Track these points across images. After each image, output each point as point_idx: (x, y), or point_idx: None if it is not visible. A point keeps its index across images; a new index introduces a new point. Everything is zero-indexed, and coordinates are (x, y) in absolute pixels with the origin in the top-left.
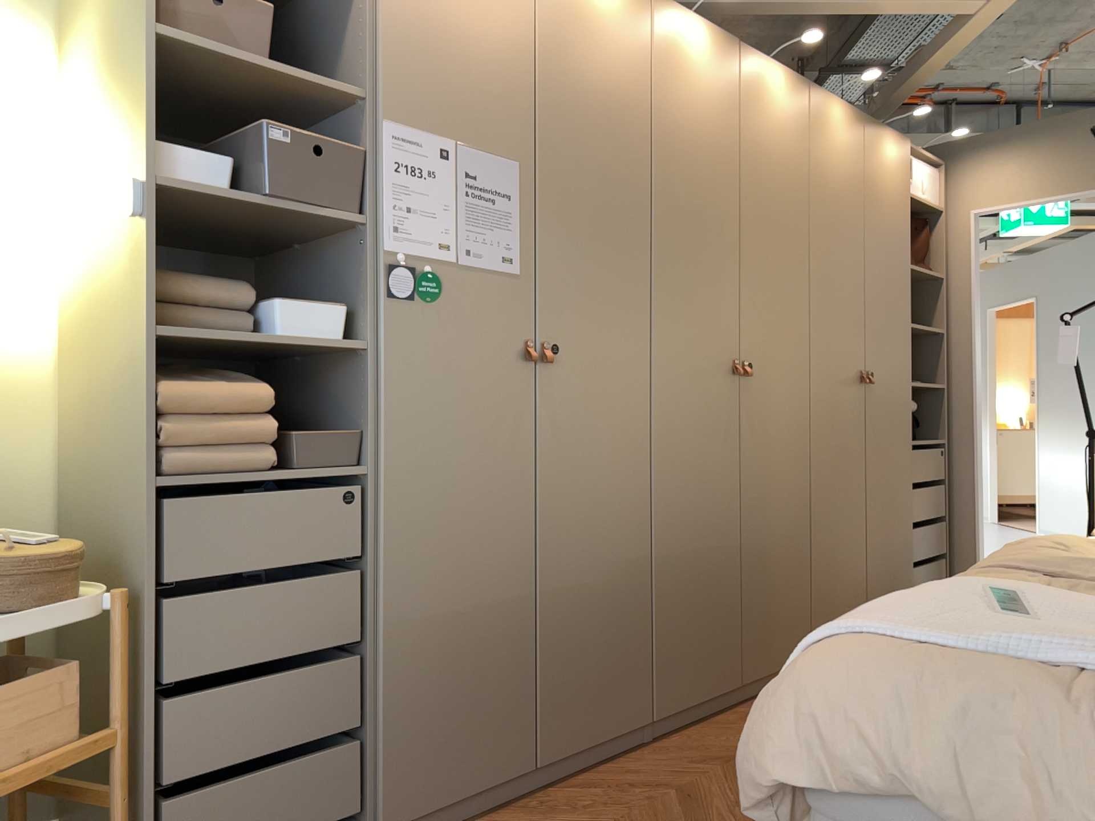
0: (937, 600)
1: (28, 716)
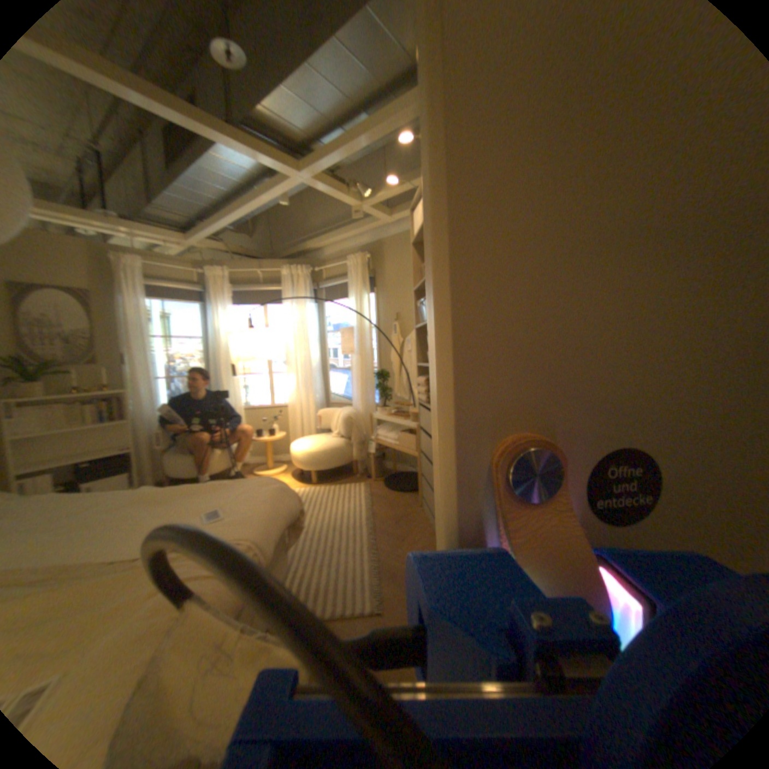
0: (244, 502)
1: (408, 440)
